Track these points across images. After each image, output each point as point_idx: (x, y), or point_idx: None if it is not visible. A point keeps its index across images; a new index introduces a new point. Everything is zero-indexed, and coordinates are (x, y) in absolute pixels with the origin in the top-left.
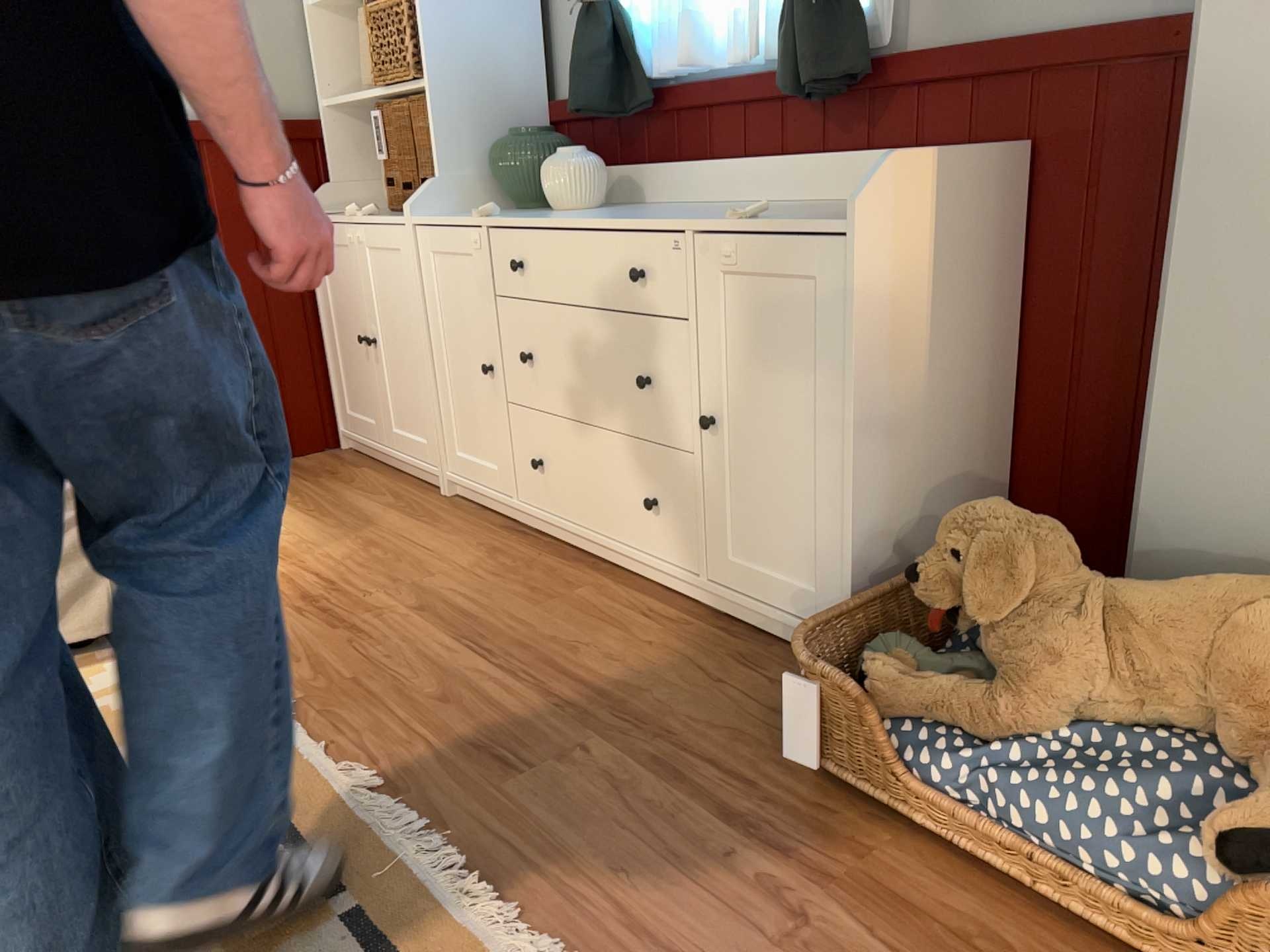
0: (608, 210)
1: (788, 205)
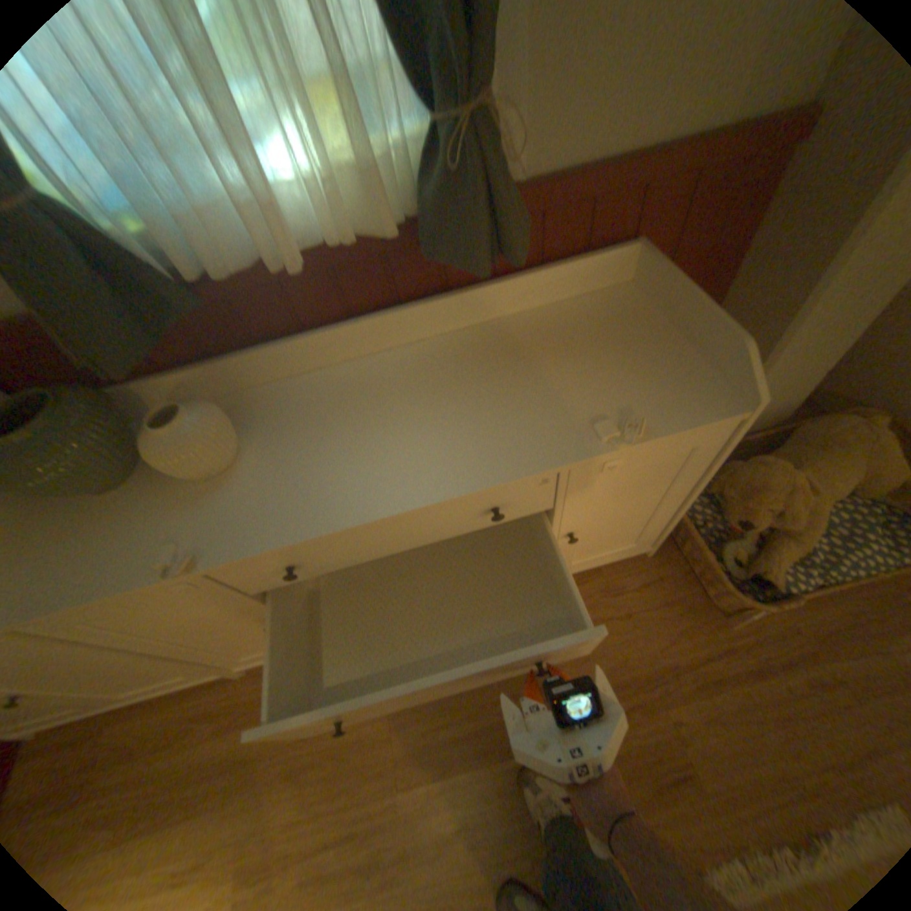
0: (266, 433)
1: (457, 341)
